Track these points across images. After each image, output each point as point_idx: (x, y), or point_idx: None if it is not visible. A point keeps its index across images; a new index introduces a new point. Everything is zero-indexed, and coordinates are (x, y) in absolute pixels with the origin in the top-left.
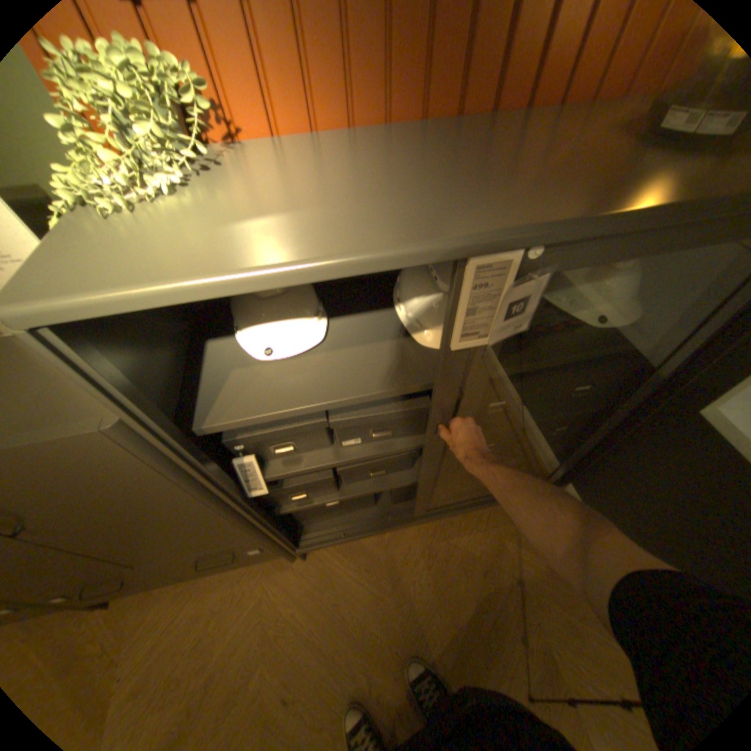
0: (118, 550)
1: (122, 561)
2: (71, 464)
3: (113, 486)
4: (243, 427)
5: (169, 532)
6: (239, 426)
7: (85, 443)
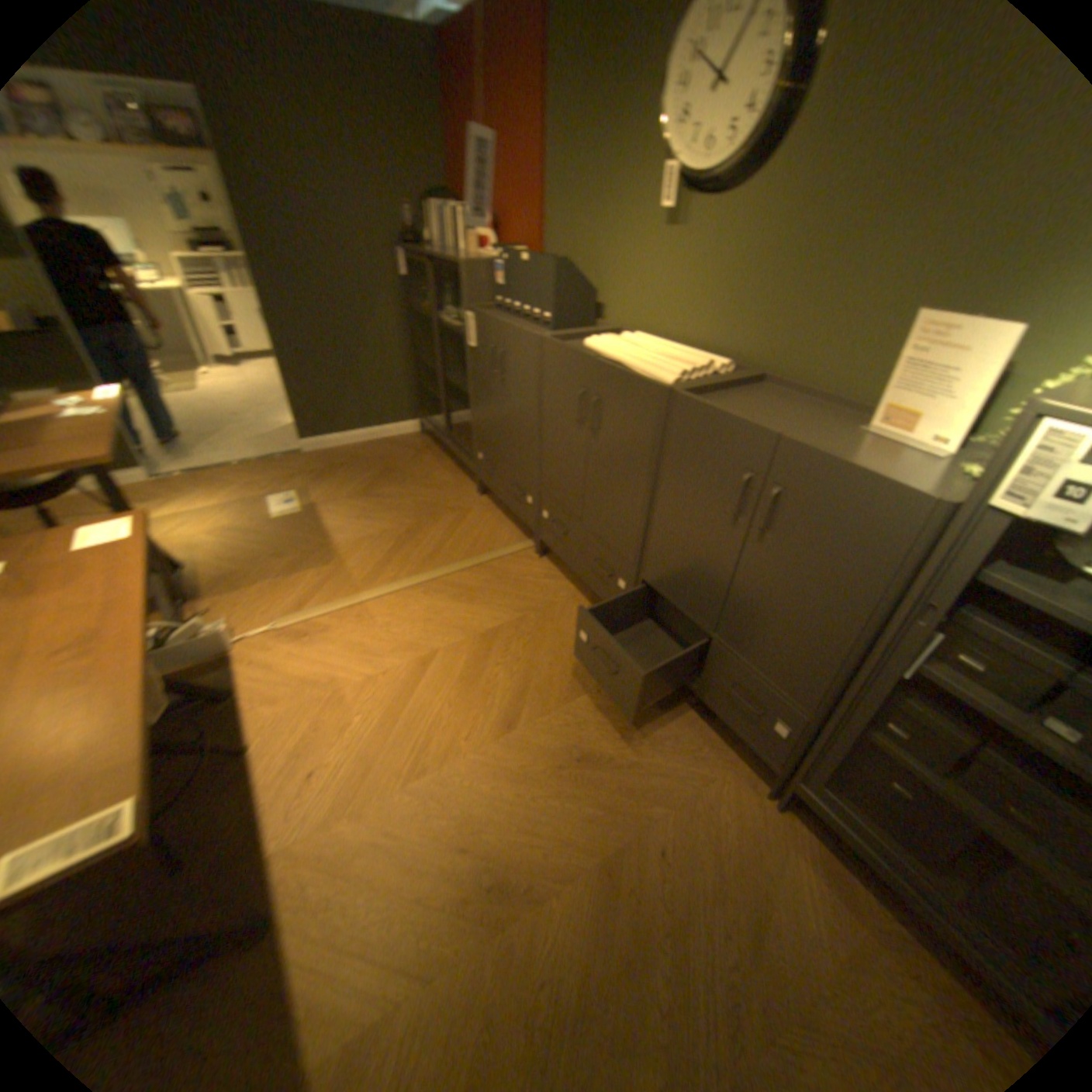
0: (749, 604)
1: (728, 617)
2: (882, 508)
3: (863, 545)
4: (1004, 590)
5: (800, 624)
6: (1005, 585)
7: (918, 500)
